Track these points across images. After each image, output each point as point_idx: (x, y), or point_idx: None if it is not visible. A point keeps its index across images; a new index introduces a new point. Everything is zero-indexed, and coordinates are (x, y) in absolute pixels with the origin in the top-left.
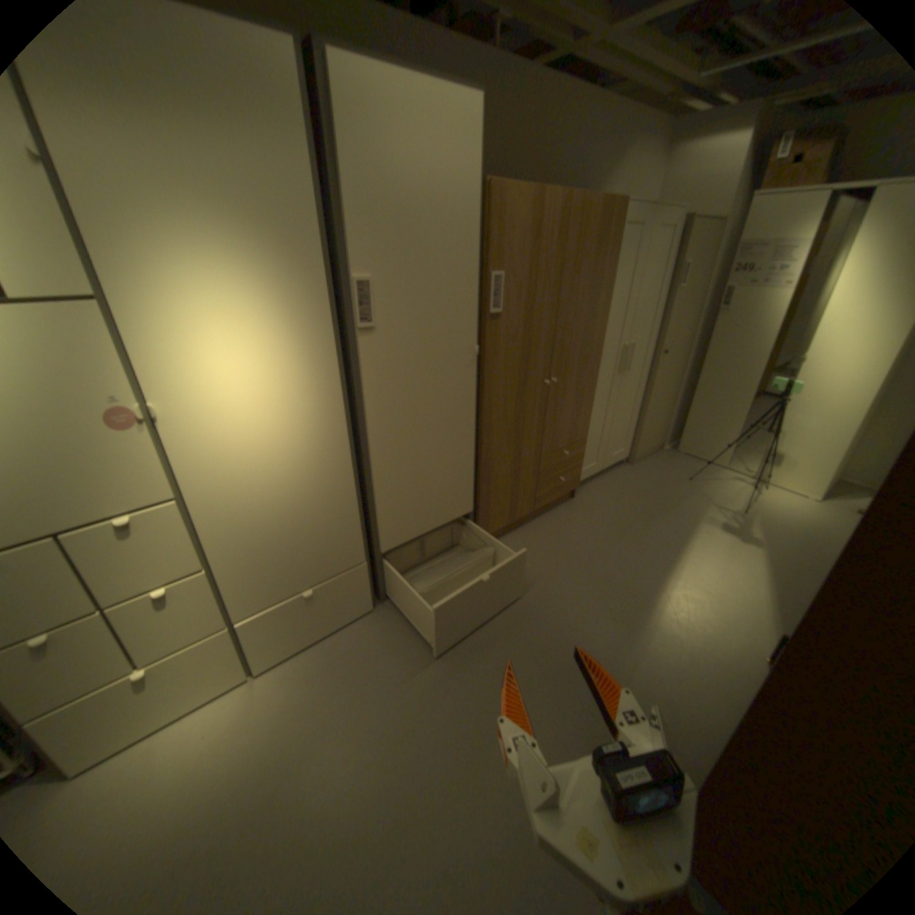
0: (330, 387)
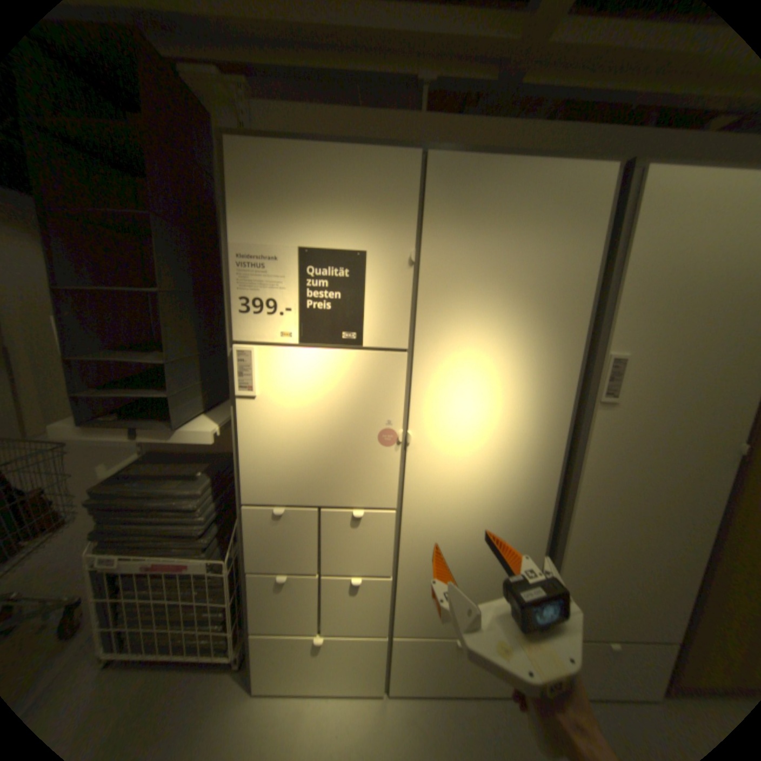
0: (552, 450)
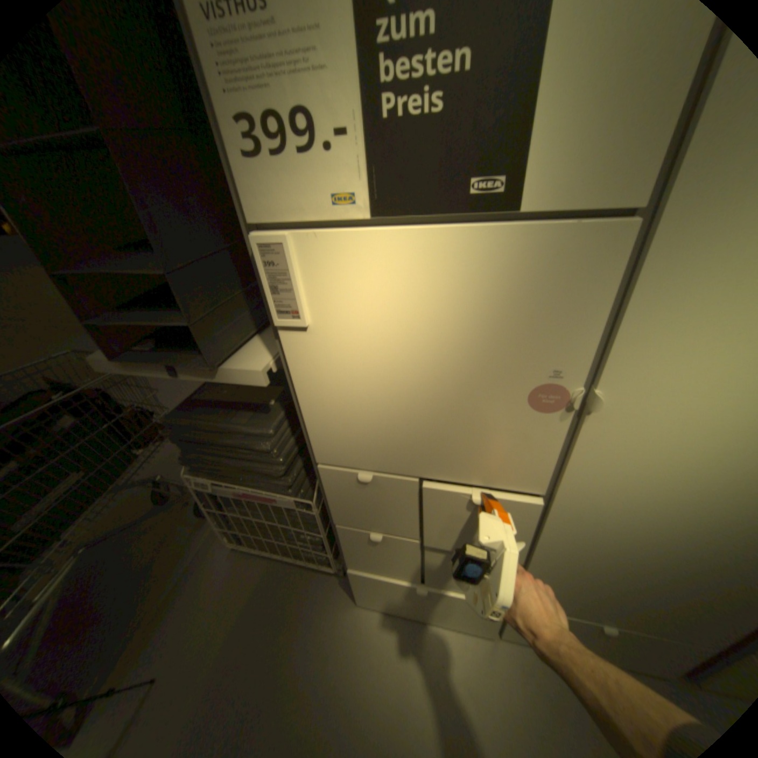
0: None
